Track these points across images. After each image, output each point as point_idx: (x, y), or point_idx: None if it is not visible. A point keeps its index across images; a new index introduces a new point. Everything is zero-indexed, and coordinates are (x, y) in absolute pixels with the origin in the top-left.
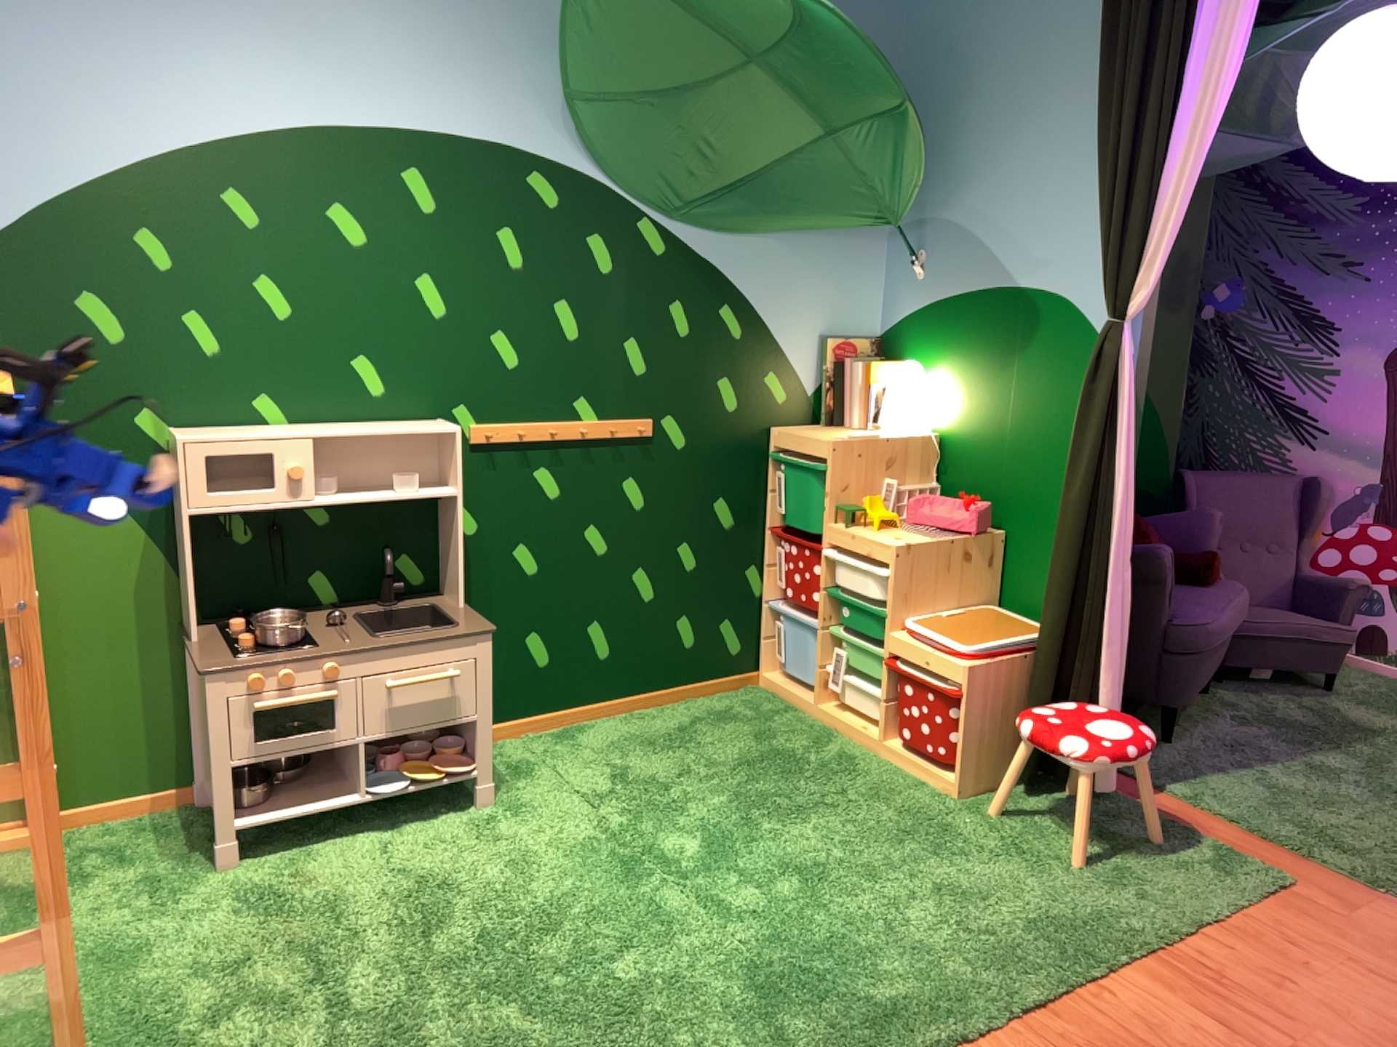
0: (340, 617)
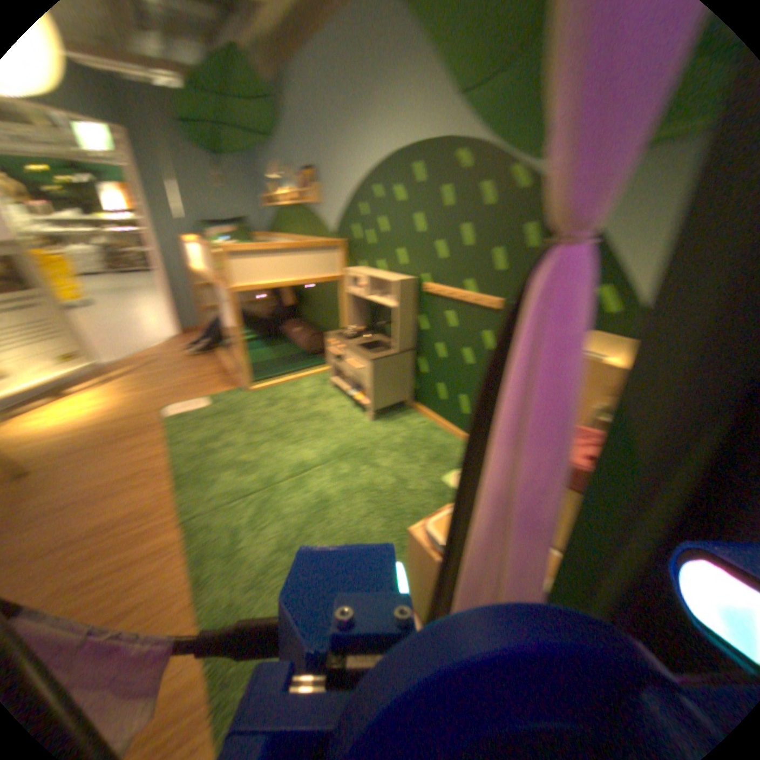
0: (373, 338)
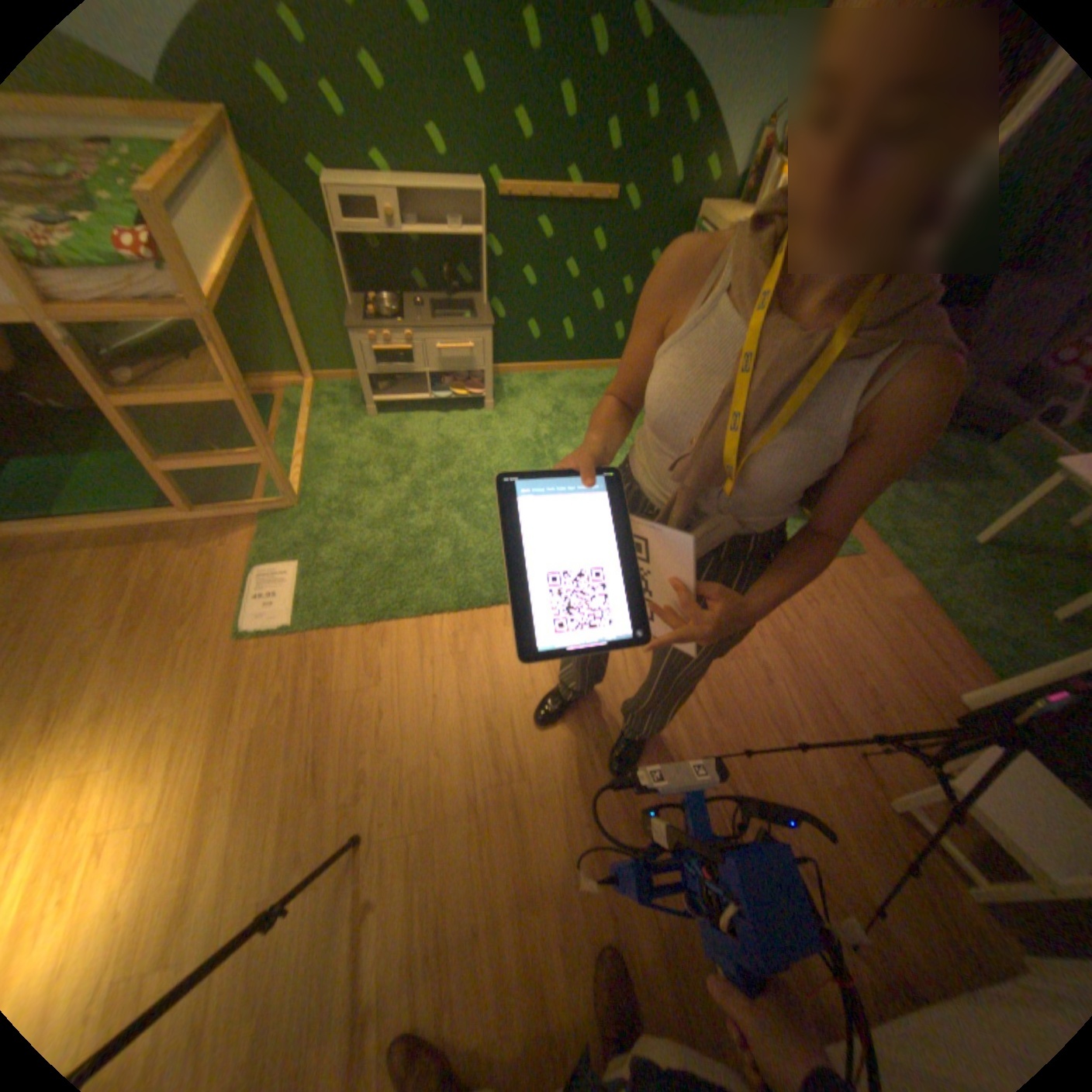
0: (419, 303)
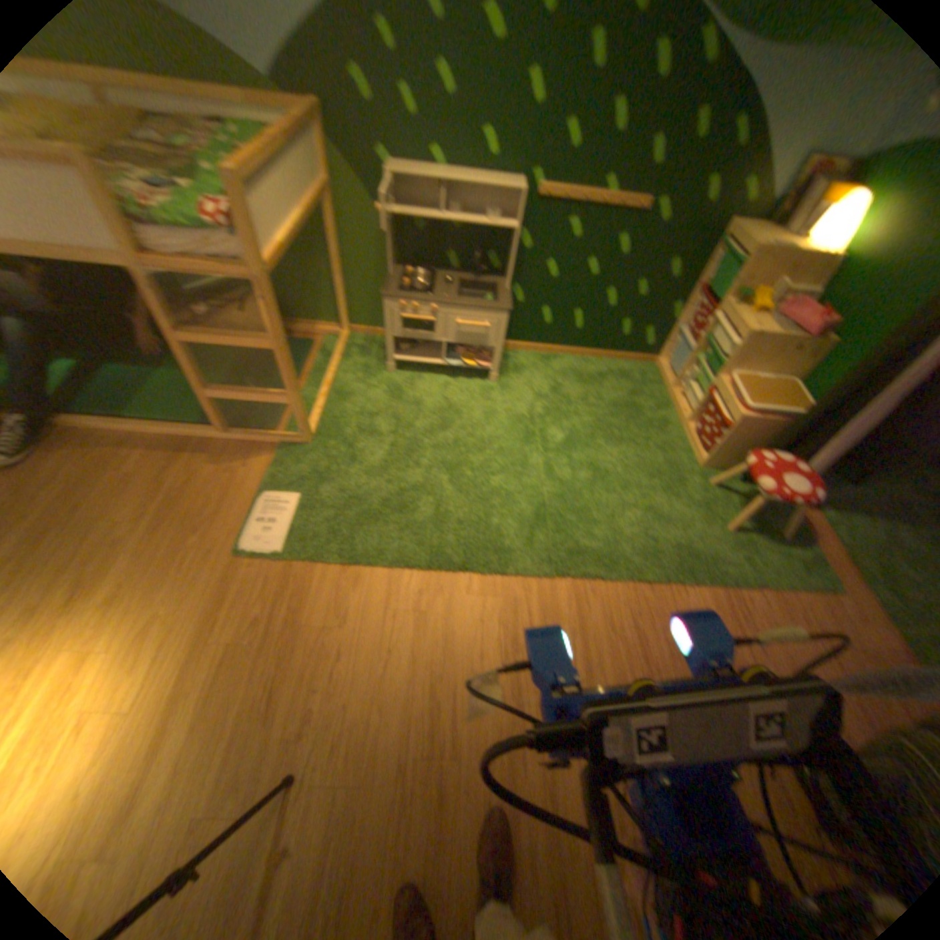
0: (448, 279)
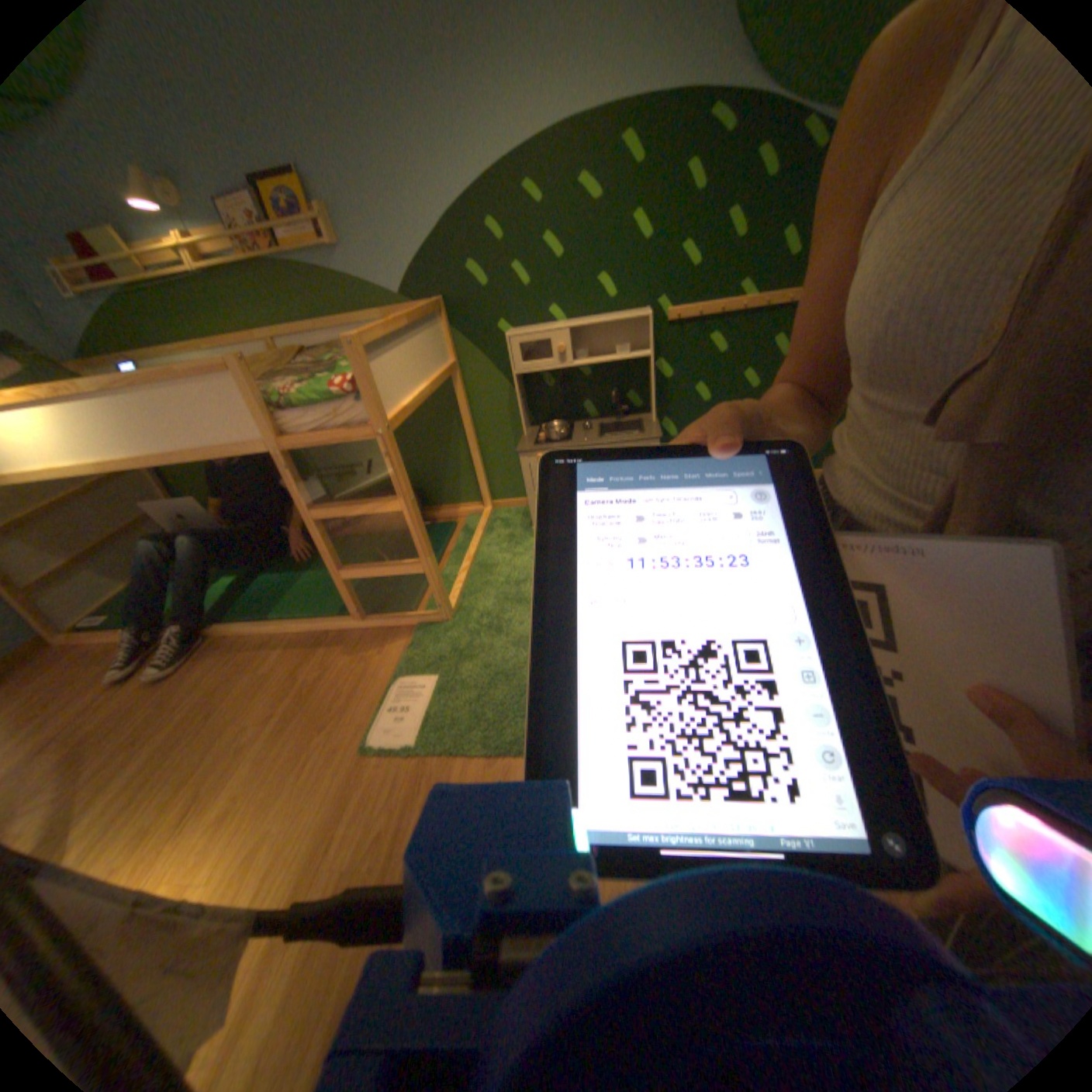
0: (586, 424)
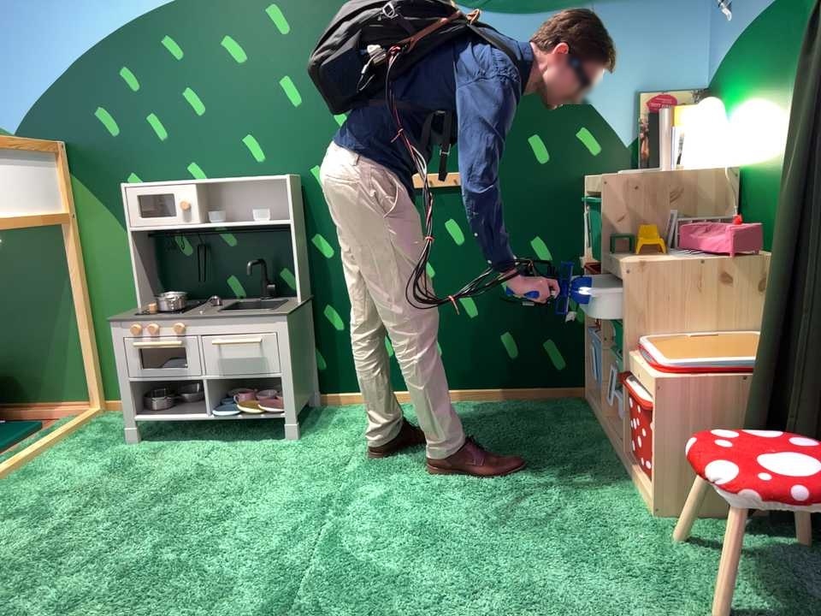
0: (223, 303)
